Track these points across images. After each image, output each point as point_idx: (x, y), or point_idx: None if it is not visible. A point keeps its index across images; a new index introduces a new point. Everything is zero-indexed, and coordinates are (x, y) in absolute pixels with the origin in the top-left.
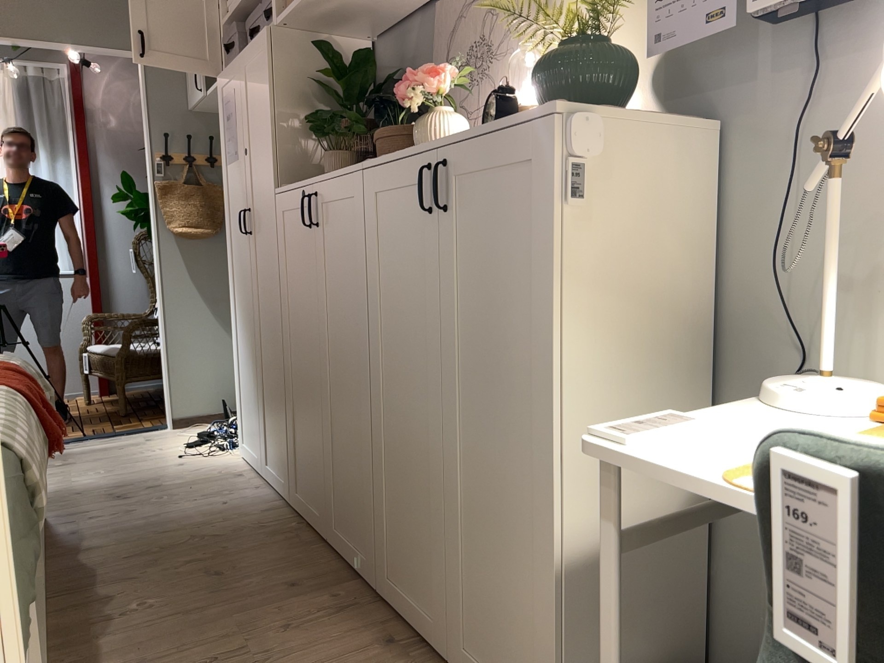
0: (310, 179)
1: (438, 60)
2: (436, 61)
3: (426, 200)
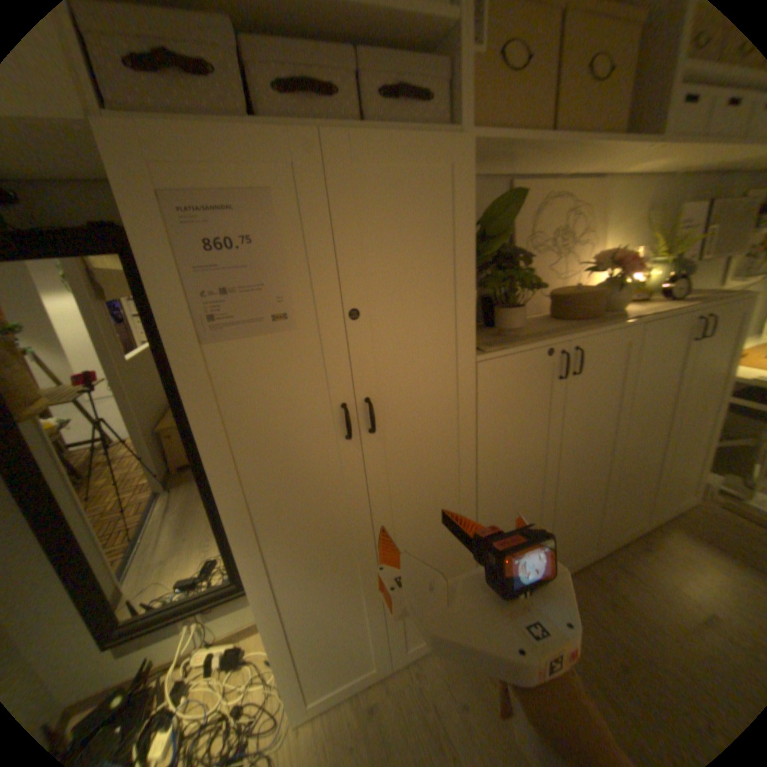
0: (556, 336)
1: (522, 230)
2: (516, 230)
3: (694, 335)
